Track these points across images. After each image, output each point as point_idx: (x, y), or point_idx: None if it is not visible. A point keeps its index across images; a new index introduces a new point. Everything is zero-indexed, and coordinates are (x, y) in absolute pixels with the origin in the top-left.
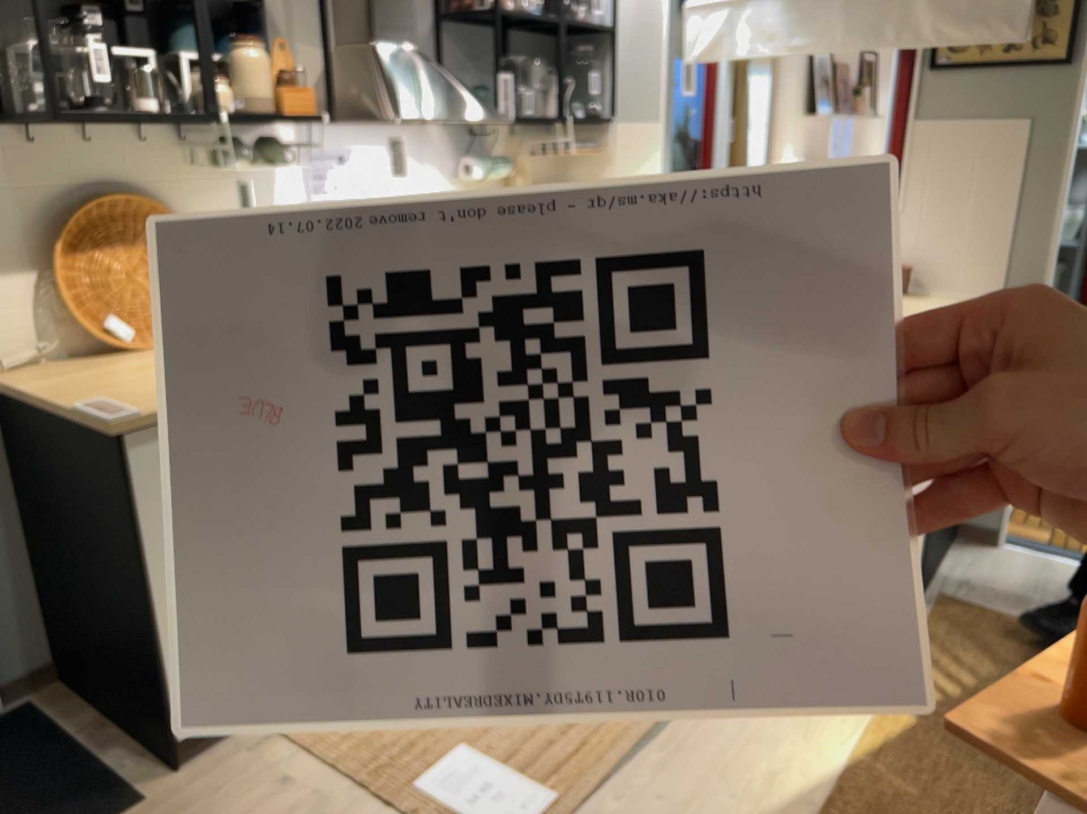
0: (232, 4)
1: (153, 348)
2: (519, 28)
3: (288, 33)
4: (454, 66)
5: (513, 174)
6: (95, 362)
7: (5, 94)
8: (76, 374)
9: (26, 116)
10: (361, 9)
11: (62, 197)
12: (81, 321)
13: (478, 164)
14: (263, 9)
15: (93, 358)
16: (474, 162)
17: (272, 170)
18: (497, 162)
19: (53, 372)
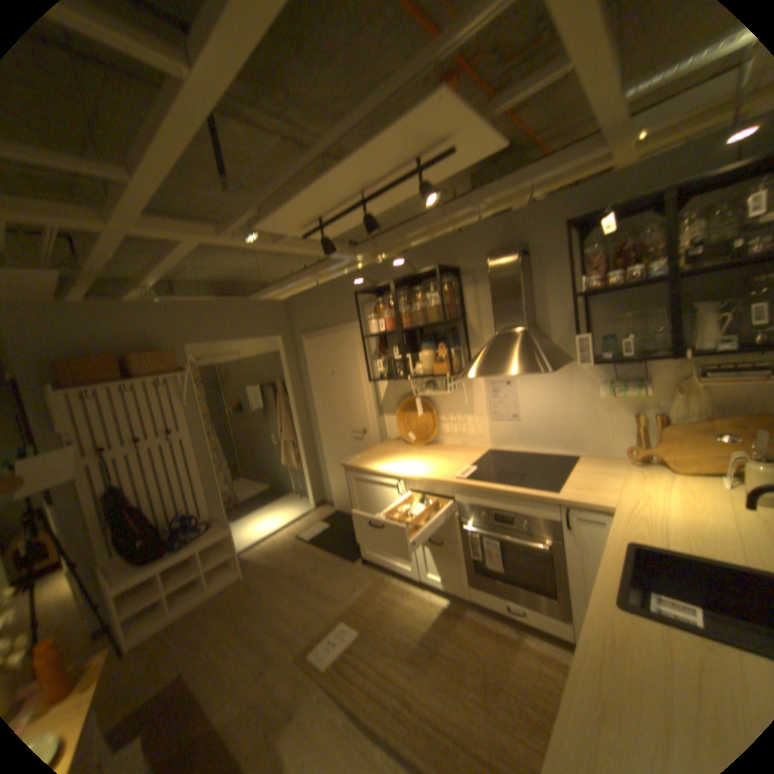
0: (454, 325)
1: (416, 444)
2: (686, 275)
3: (478, 330)
4: (604, 319)
5: (650, 392)
6: (401, 443)
7: (393, 367)
8: (389, 445)
9: (393, 373)
10: (518, 309)
11: (404, 394)
12: (399, 430)
13: (603, 386)
14: (464, 325)
15: (406, 441)
16: (605, 383)
17: (471, 386)
18: (627, 385)
19: (391, 442)
